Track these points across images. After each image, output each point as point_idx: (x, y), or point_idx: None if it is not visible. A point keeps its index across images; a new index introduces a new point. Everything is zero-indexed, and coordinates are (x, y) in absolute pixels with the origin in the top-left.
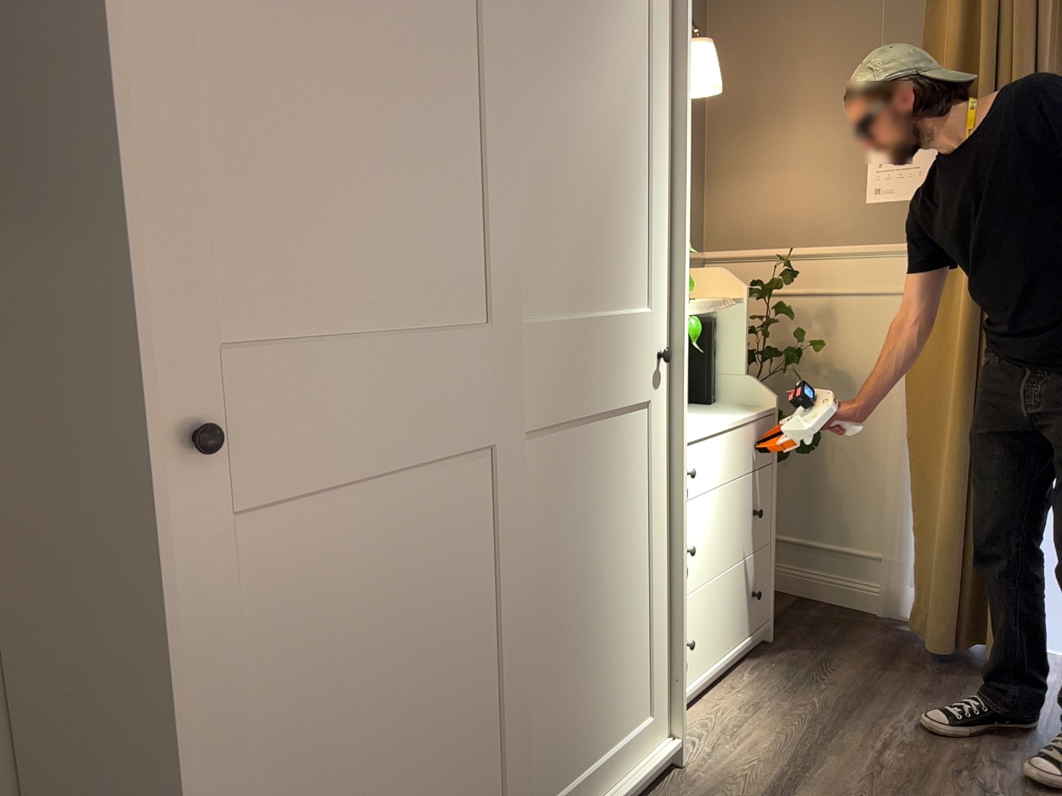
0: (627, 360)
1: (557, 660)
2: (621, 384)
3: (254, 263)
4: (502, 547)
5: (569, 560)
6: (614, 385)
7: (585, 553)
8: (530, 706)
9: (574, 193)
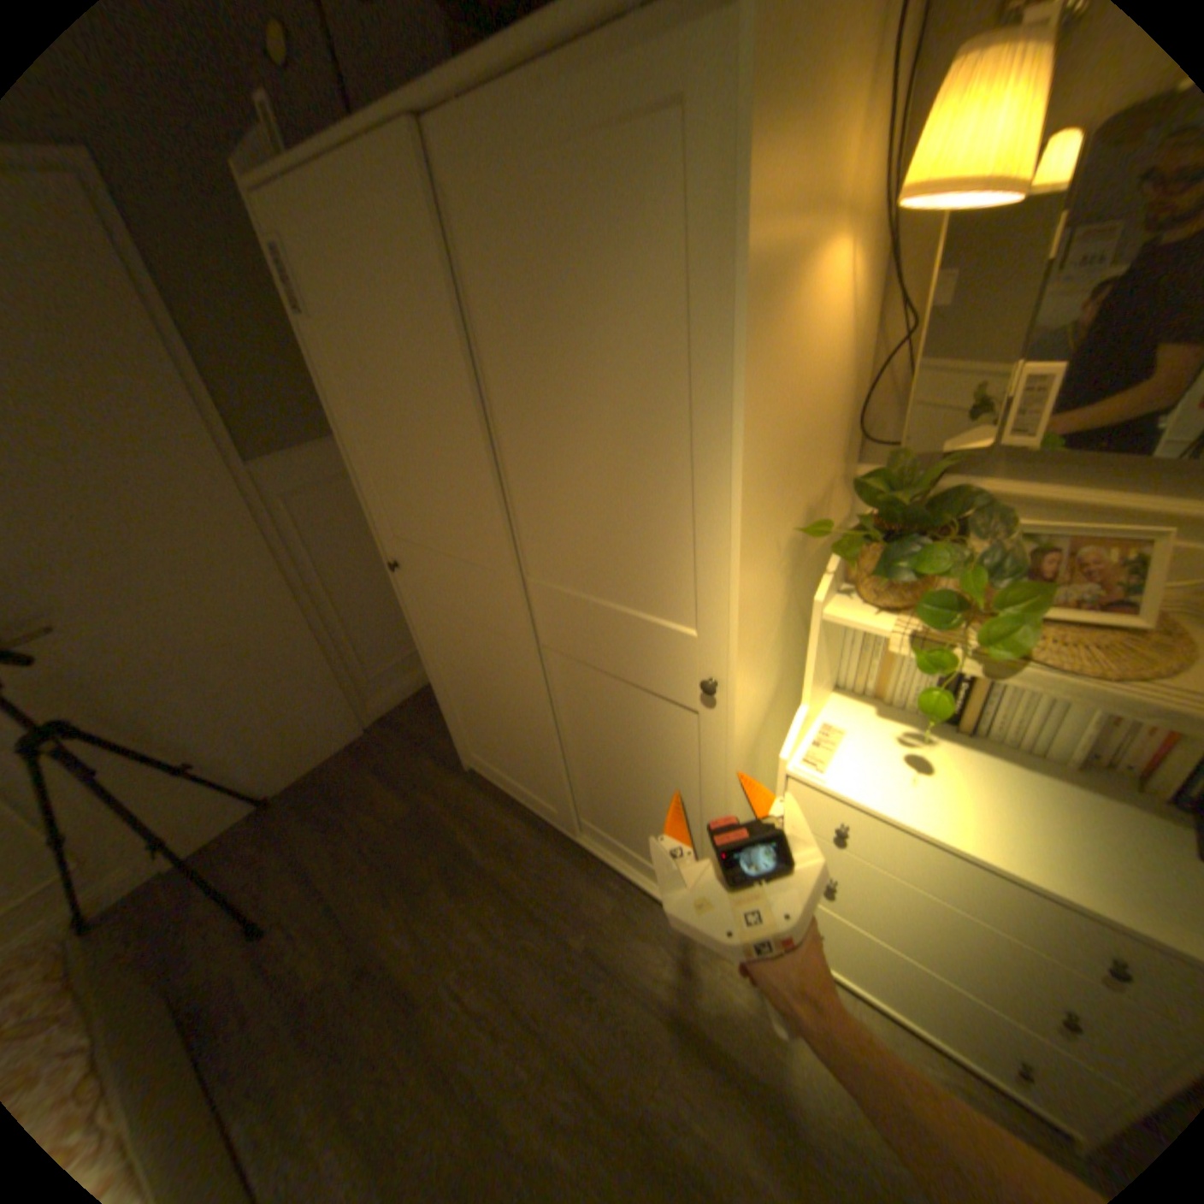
0: (662, 662)
1: (597, 789)
2: (653, 676)
3: (376, 501)
4: (525, 694)
5: (603, 749)
6: (641, 671)
7: (619, 759)
8: (571, 786)
9: (570, 482)
